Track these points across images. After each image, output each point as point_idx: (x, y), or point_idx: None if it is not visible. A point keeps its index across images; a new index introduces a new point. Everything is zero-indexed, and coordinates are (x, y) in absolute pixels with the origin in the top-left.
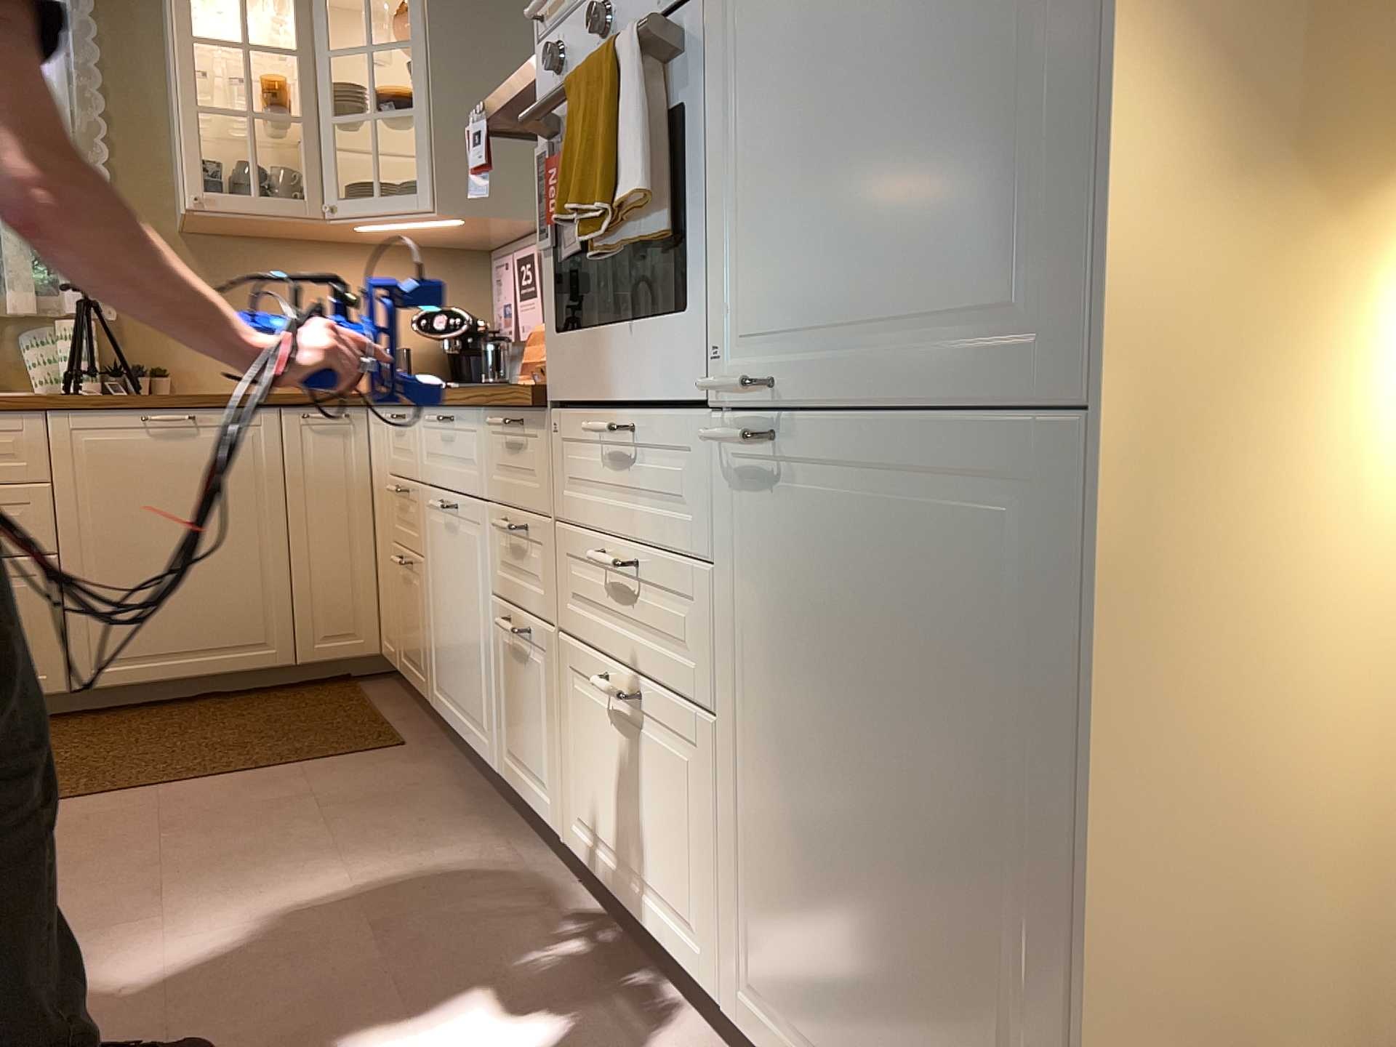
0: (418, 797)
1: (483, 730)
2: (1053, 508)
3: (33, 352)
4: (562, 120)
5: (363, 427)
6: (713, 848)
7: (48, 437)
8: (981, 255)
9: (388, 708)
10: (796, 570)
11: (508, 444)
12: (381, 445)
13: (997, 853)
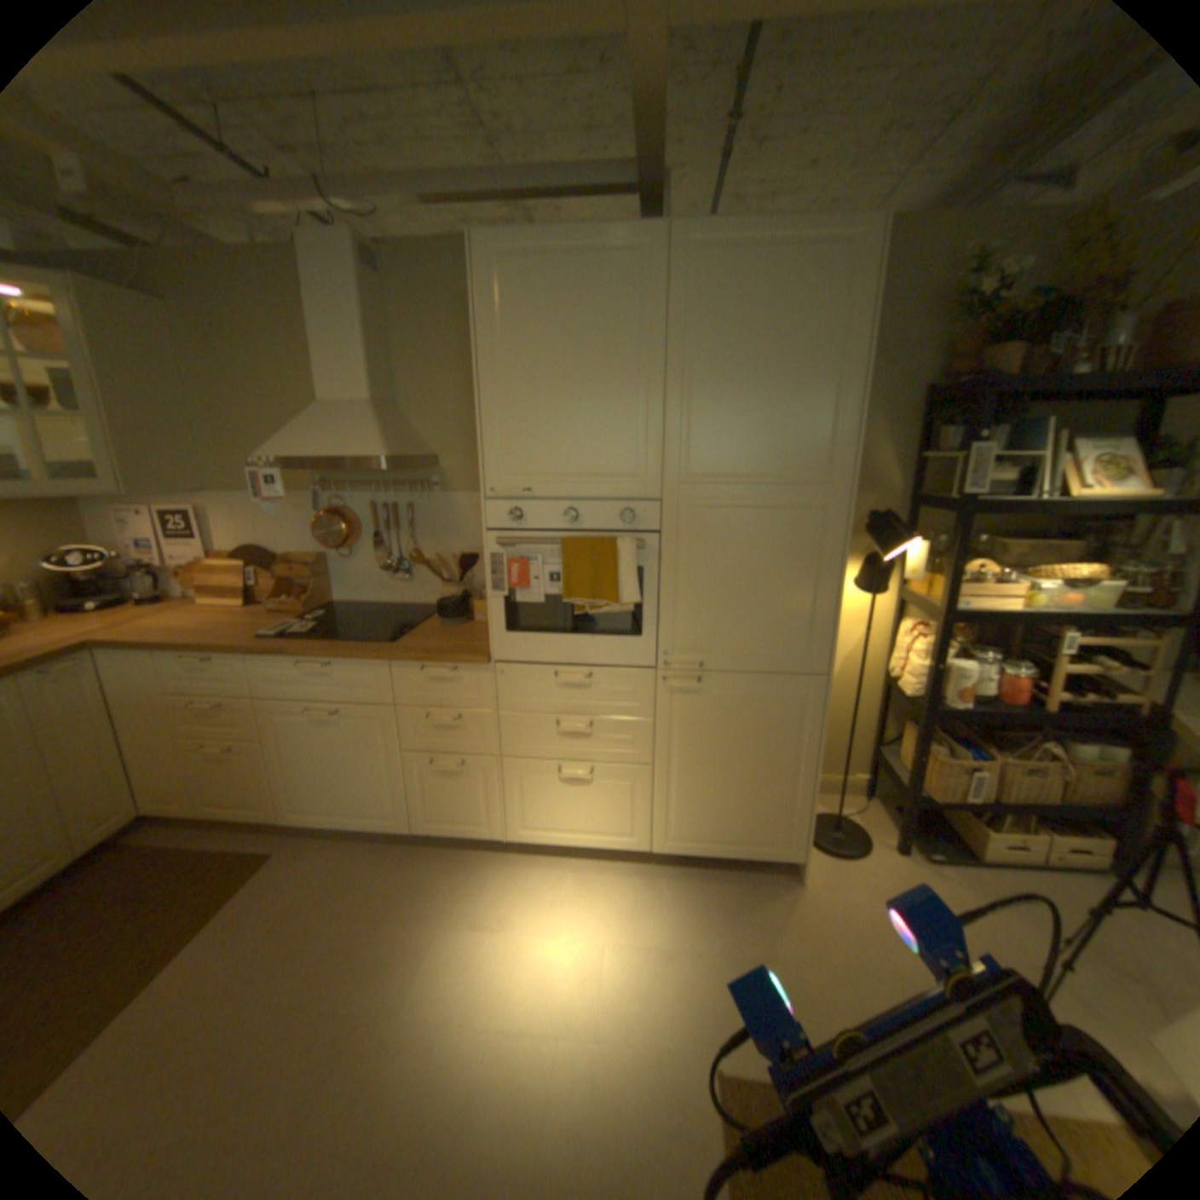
0: (344, 873)
1: (384, 819)
2: (805, 693)
3: None
4: (529, 549)
5: (89, 667)
6: (641, 803)
7: None
8: (786, 639)
9: (195, 846)
10: (700, 714)
11: (432, 679)
12: (137, 678)
13: (782, 766)
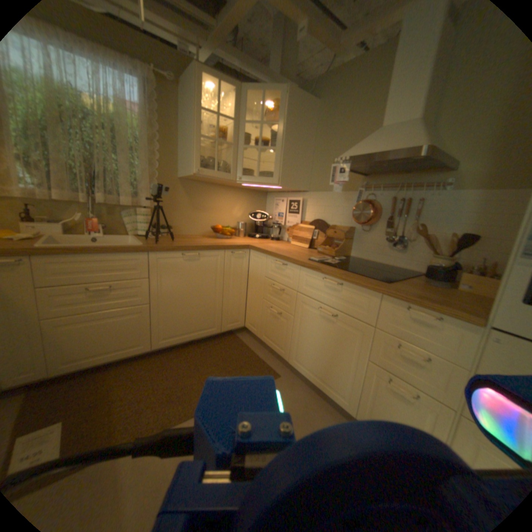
0: (310, 413)
1: (342, 396)
2: None
3: (126, 219)
4: None
5: (247, 256)
6: None
7: (148, 261)
8: None
9: (256, 350)
10: None
11: (415, 319)
12: (259, 265)
13: None
